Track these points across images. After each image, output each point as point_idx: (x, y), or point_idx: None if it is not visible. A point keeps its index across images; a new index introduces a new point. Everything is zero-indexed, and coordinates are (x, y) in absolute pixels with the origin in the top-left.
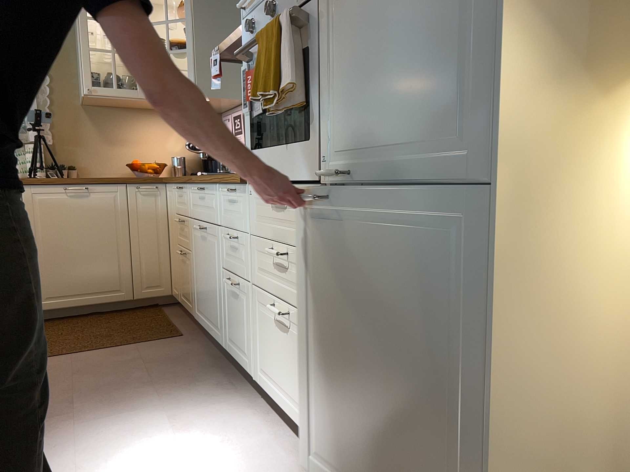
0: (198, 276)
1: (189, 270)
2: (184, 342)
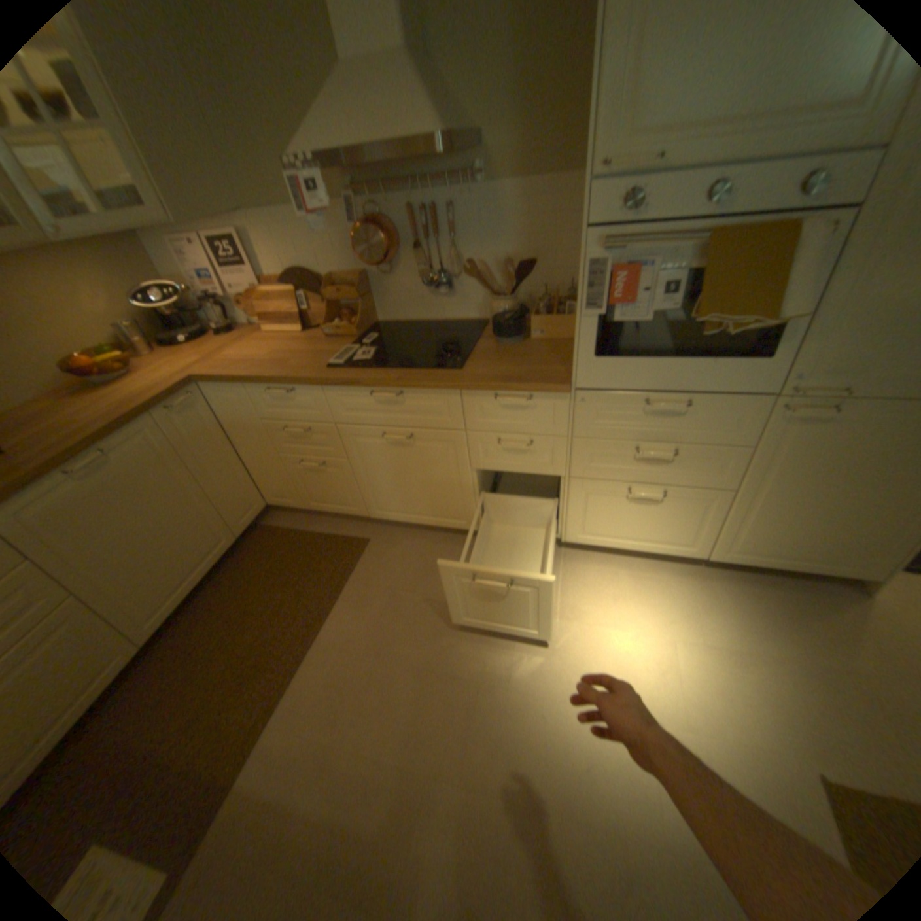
0: (381, 482)
1: (343, 478)
2: (385, 544)
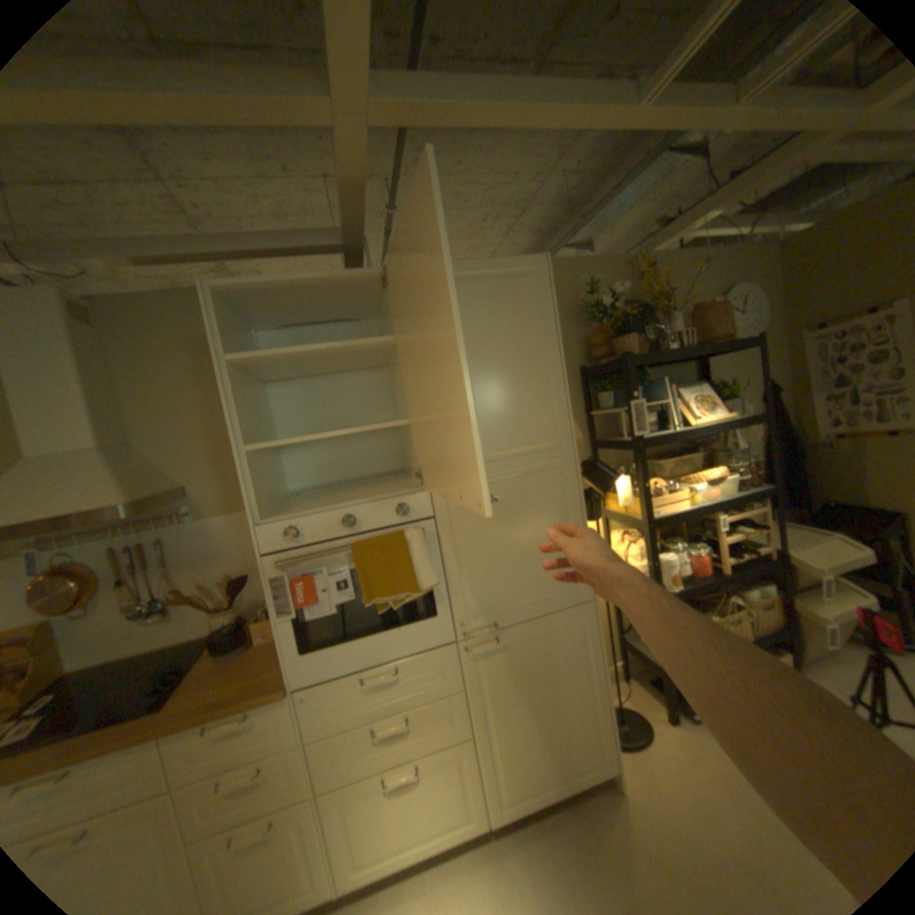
0: None
1: None
2: None
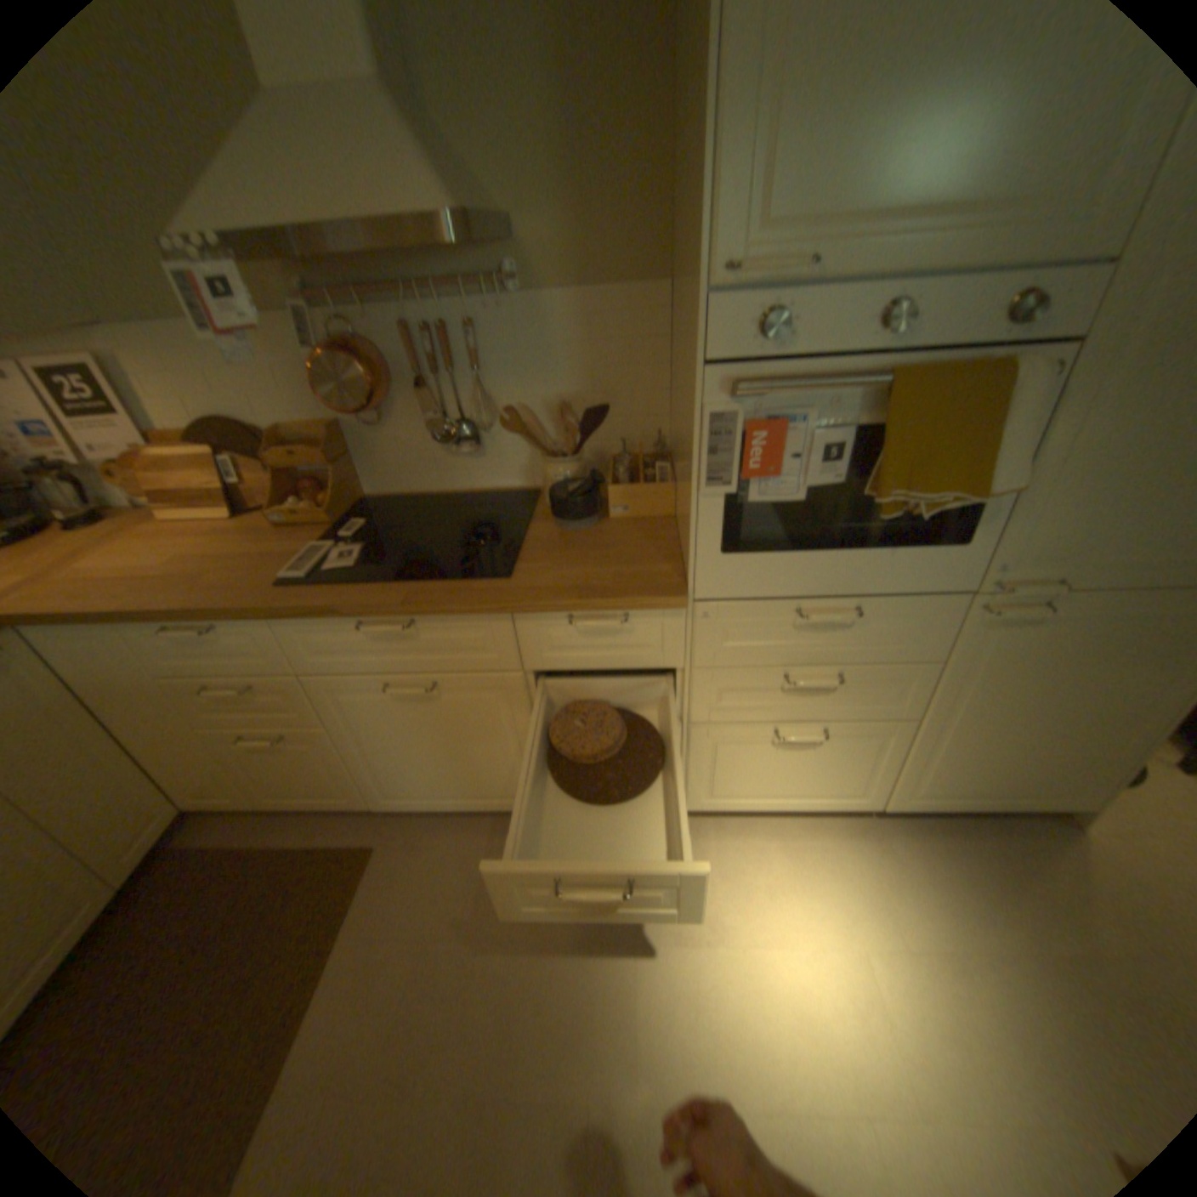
0: (386, 755)
1: (318, 755)
2: (400, 851)
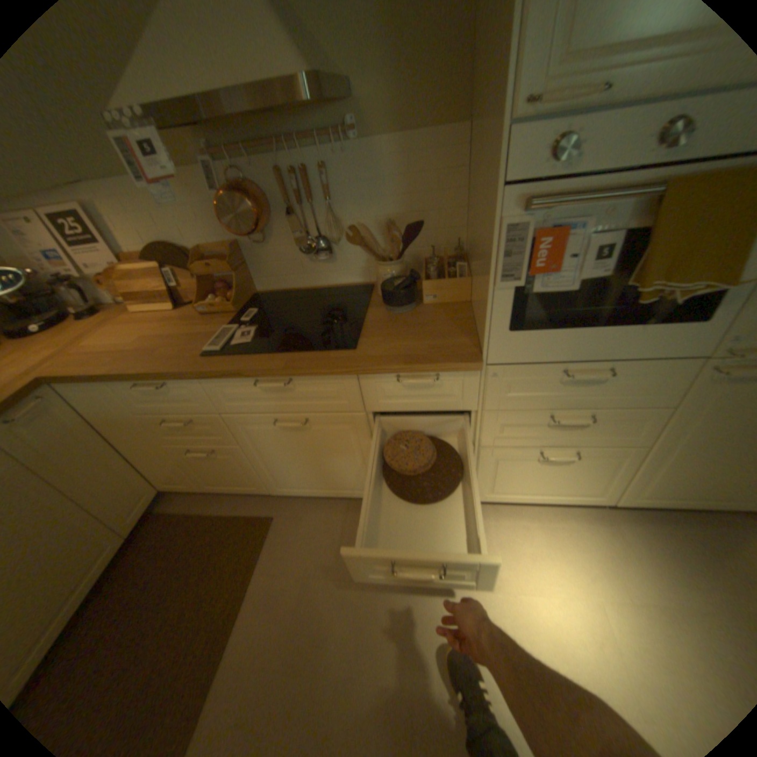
0: (278, 463)
1: (236, 461)
2: (289, 520)
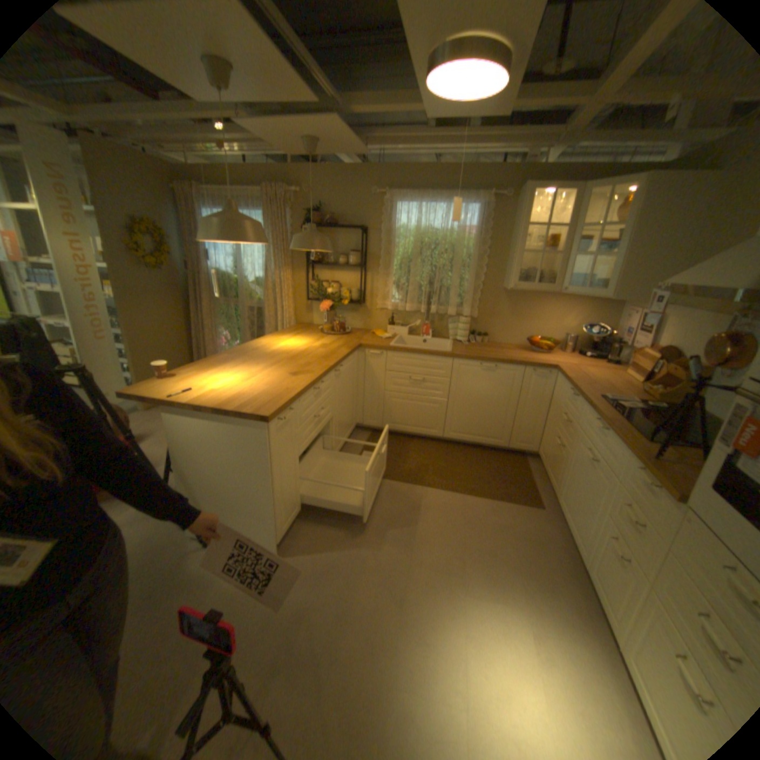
0: (573, 481)
1: (564, 463)
2: (546, 519)
